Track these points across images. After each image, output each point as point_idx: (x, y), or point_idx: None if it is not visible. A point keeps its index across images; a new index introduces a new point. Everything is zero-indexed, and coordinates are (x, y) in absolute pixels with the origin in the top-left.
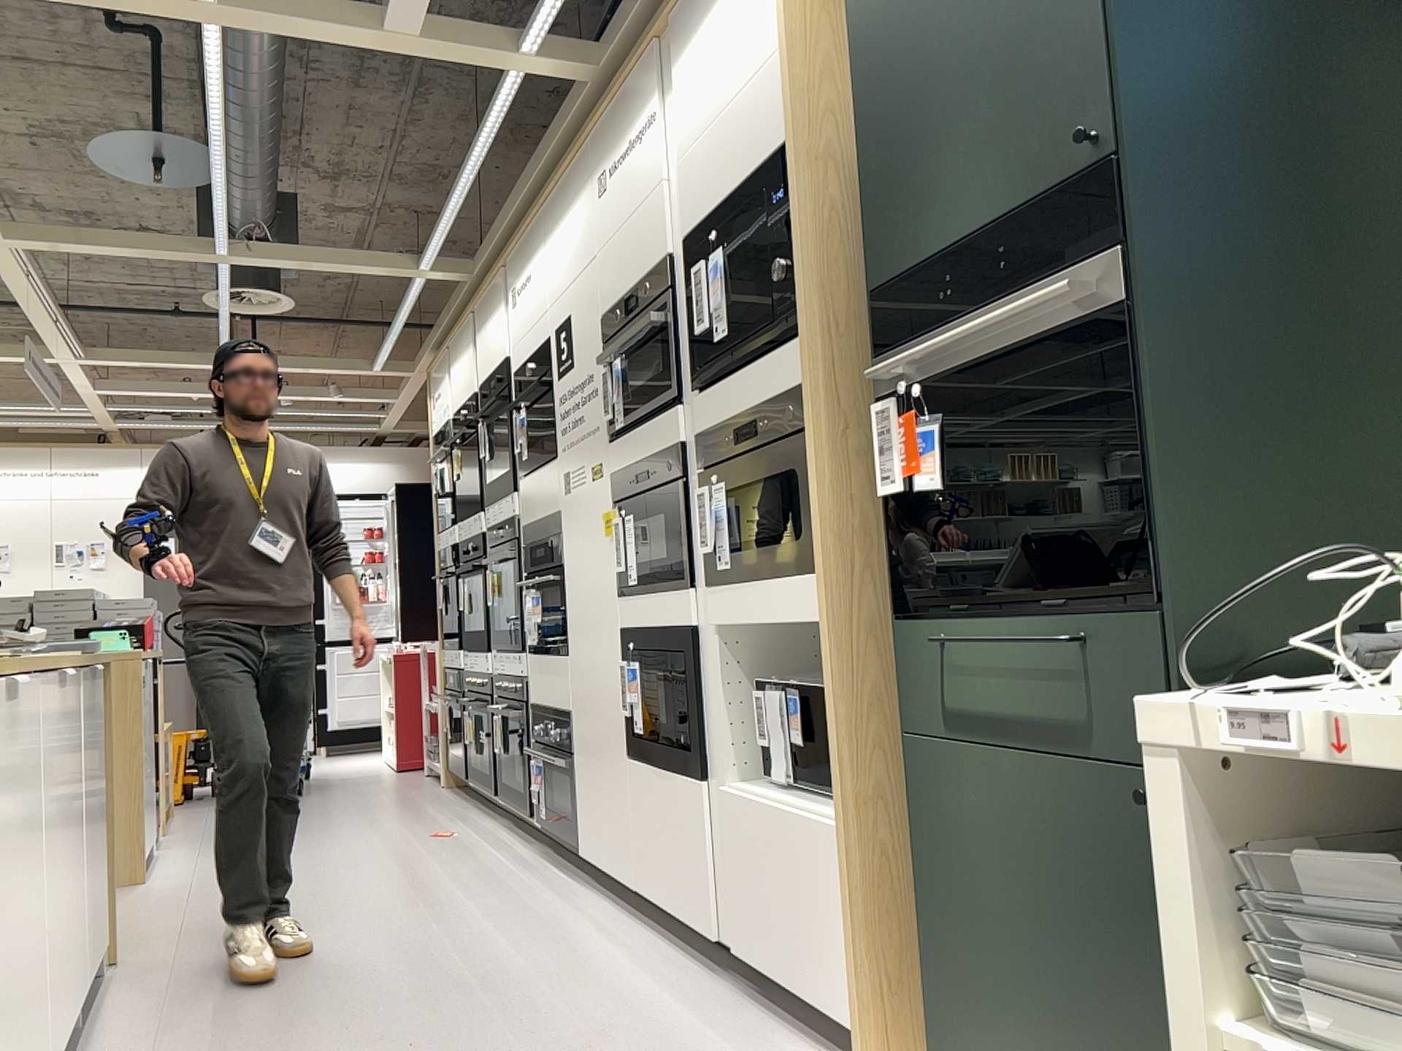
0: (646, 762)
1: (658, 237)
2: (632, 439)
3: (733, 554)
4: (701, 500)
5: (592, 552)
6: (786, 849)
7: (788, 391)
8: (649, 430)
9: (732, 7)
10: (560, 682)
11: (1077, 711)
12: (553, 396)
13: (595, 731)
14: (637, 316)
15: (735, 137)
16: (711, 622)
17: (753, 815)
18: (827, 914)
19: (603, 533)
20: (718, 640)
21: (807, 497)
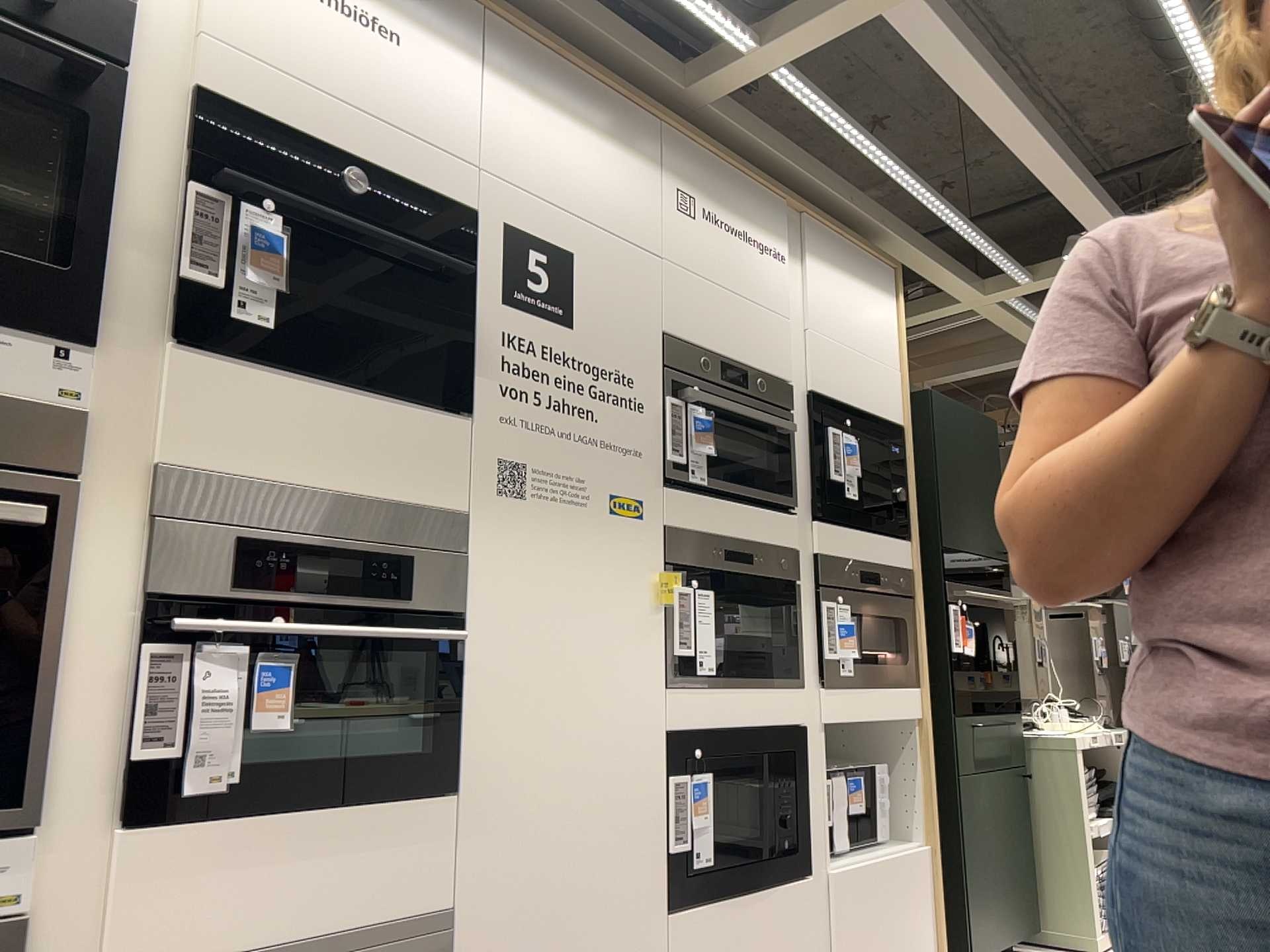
0: (712, 897)
1: (778, 355)
2: (717, 507)
3: (855, 663)
4: (828, 611)
5: (595, 613)
6: (890, 886)
7: (896, 566)
8: (752, 515)
9: (862, 297)
10: (403, 856)
11: (1001, 749)
12: (483, 316)
13: (567, 908)
14: (736, 390)
15: (863, 378)
16: (812, 718)
17: (863, 876)
18: (917, 913)
19: (635, 594)
20: (819, 735)
21: (906, 636)
